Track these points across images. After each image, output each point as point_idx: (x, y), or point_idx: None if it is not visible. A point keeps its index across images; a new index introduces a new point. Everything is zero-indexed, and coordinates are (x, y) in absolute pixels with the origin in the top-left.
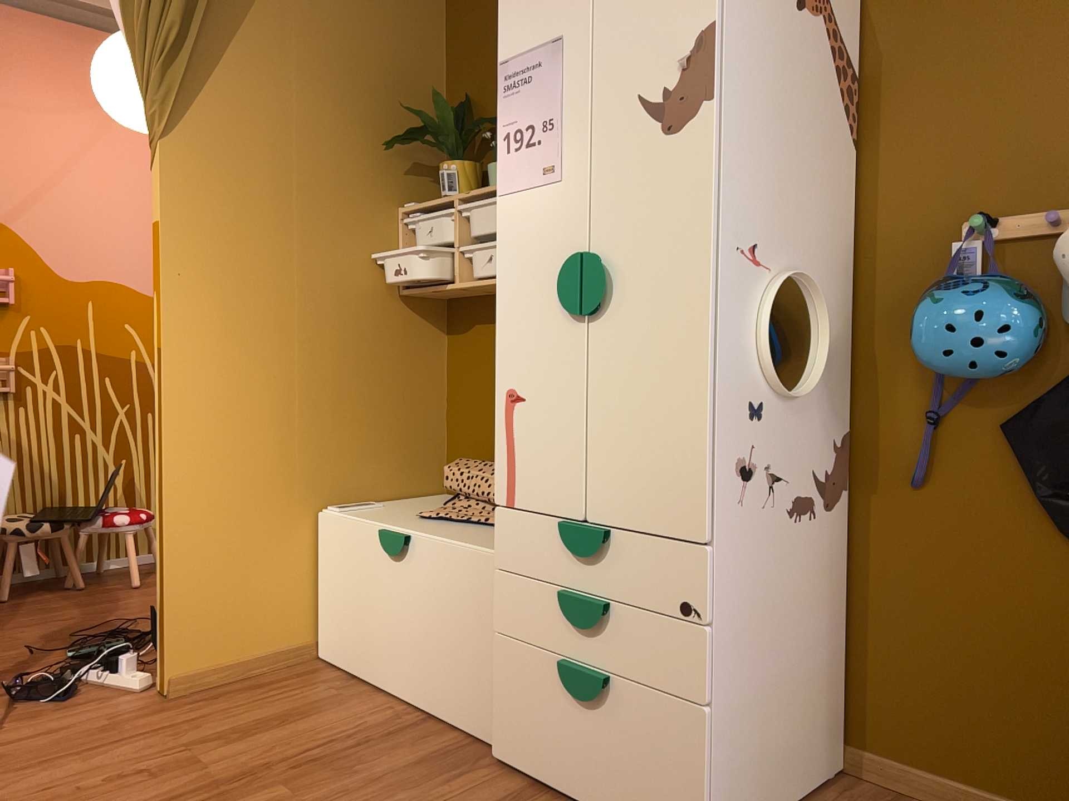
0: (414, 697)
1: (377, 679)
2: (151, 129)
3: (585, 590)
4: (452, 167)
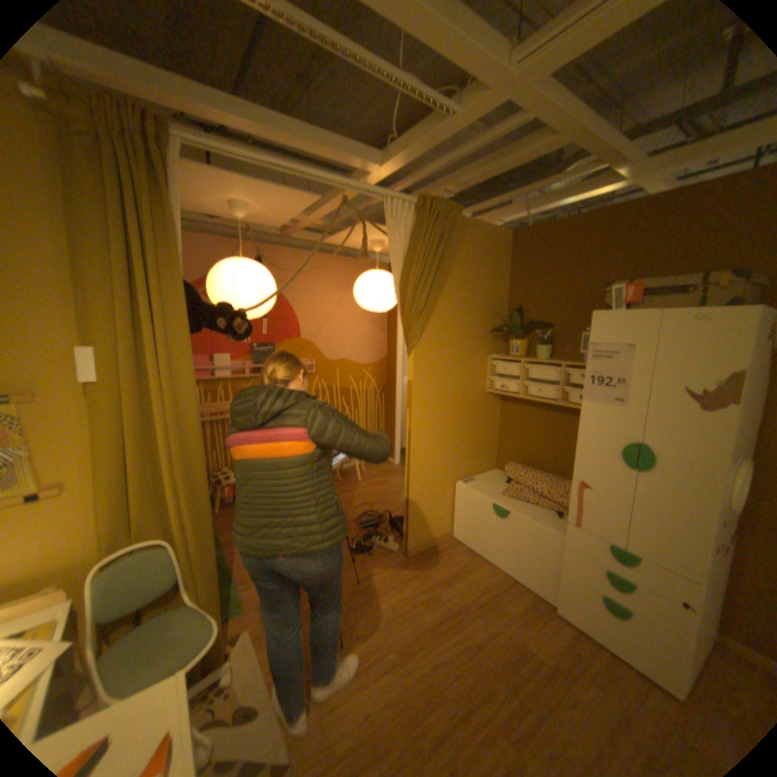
0: (508, 571)
1: (487, 557)
2: (406, 342)
3: (621, 576)
4: (517, 342)
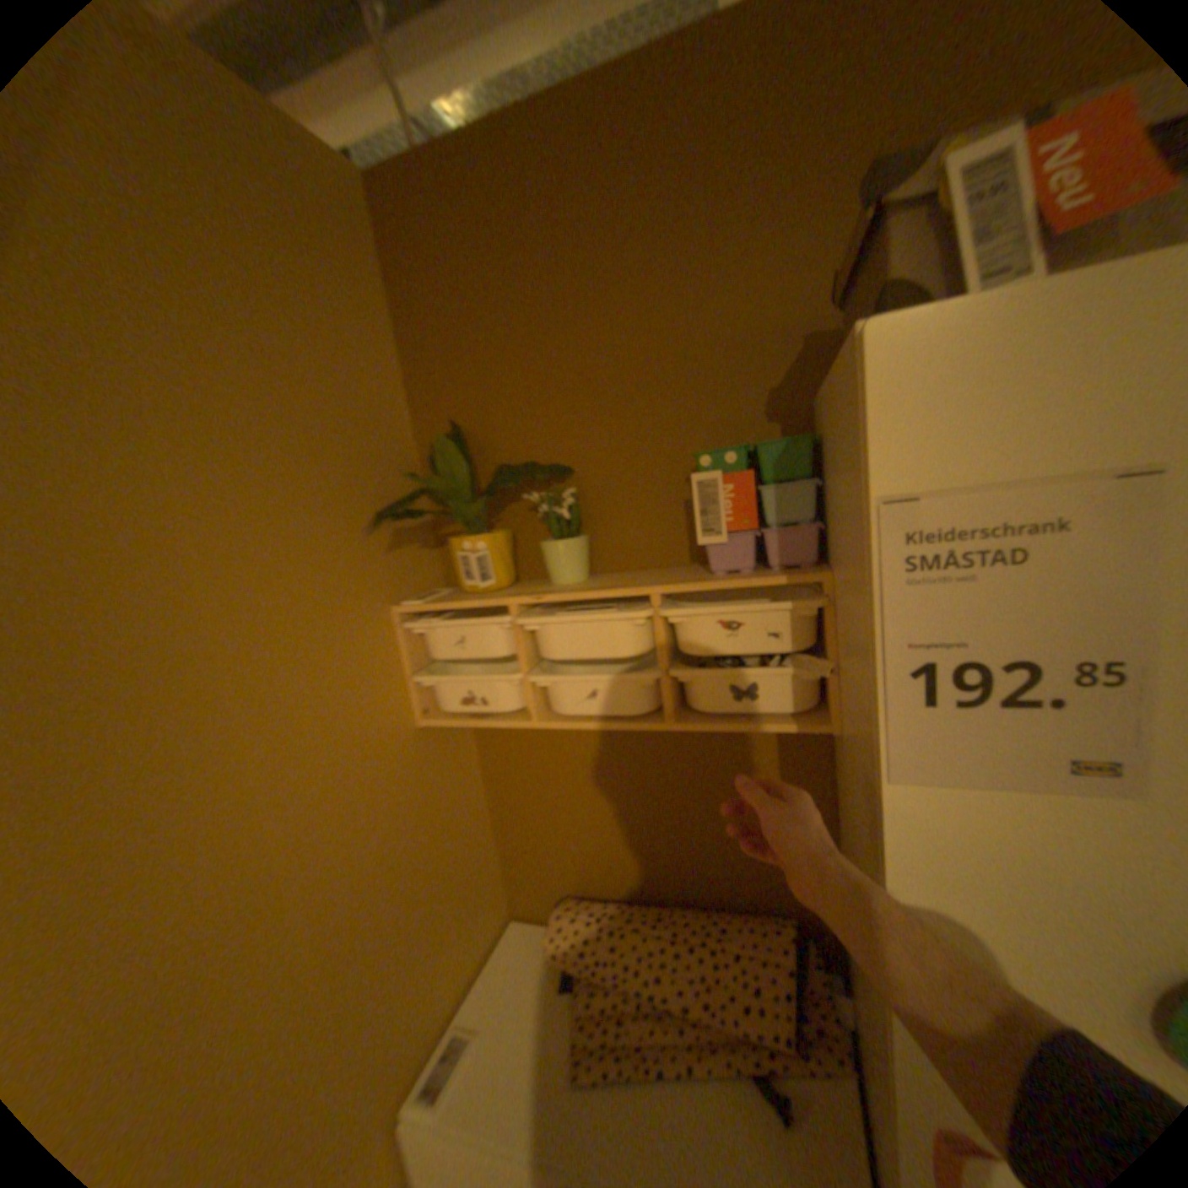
0: None
1: None
2: None
3: None
4: (479, 542)
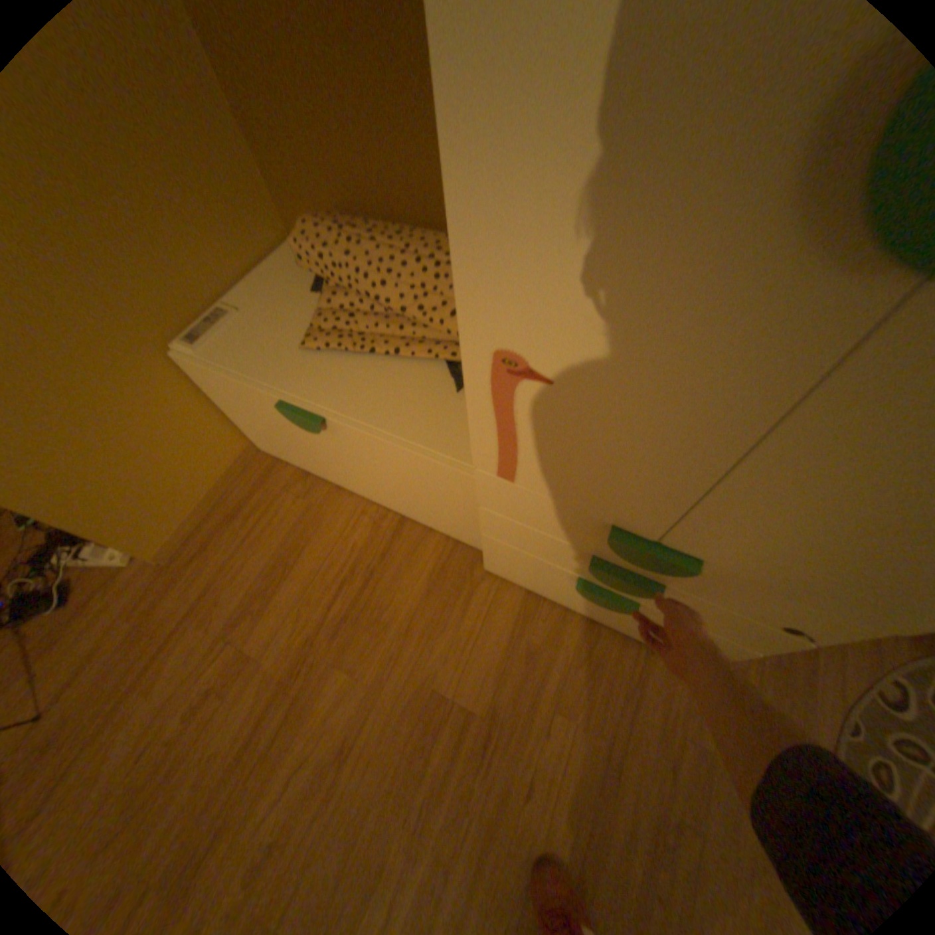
0: (382, 503)
1: (336, 482)
2: None
3: (629, 568)
4: None
